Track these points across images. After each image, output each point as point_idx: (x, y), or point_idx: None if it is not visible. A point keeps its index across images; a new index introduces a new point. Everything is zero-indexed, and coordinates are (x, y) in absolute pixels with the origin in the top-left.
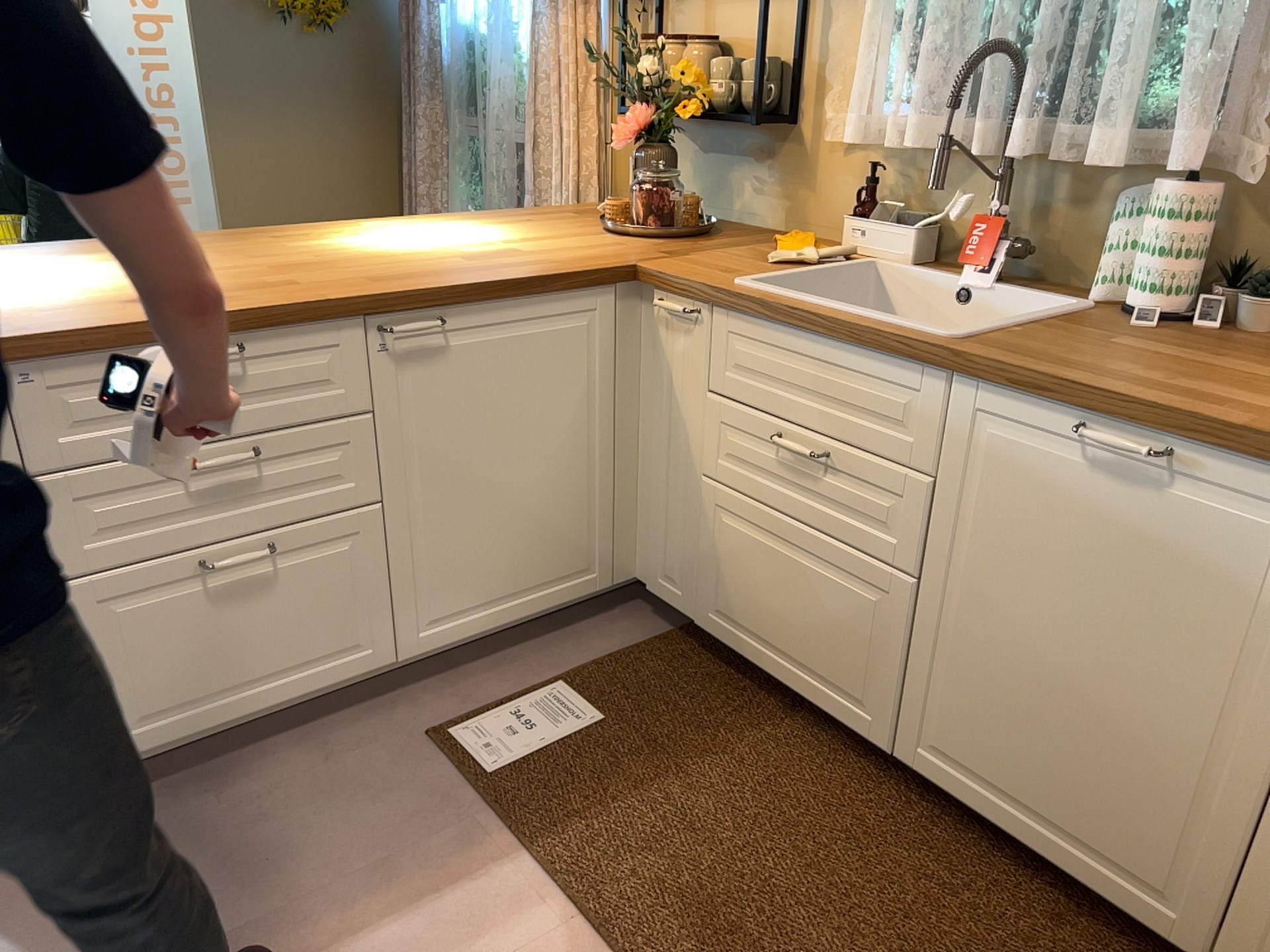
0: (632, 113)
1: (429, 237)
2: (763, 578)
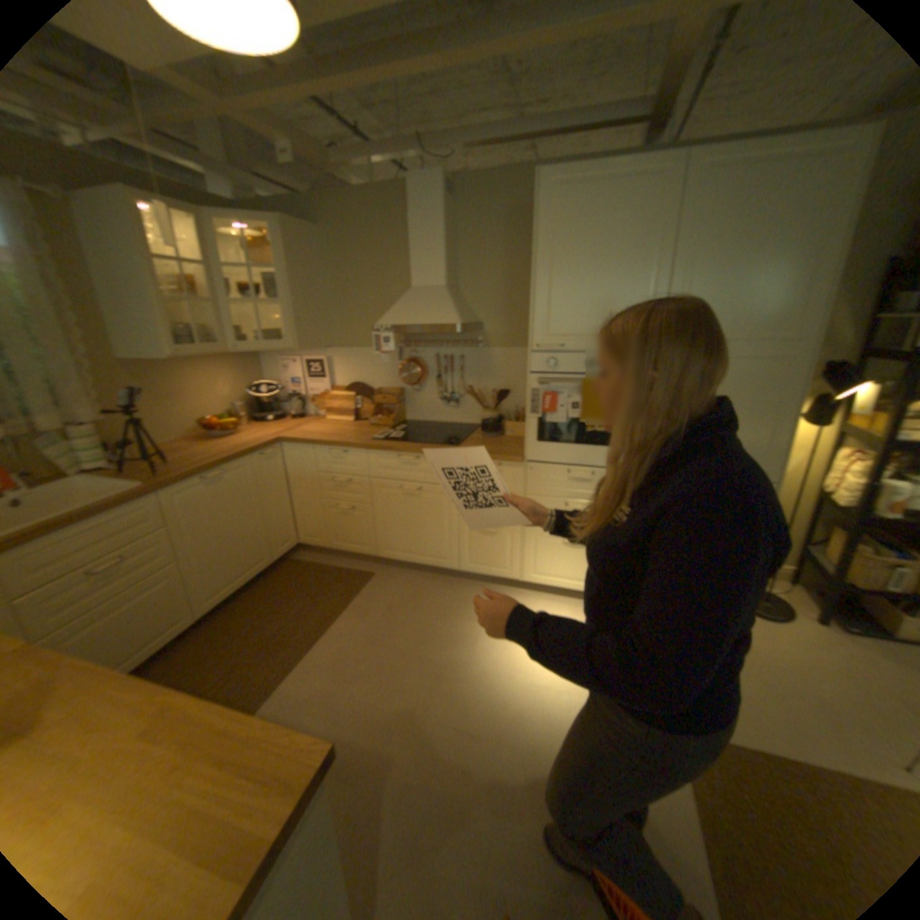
0: None
1: None
2: (110, 639)
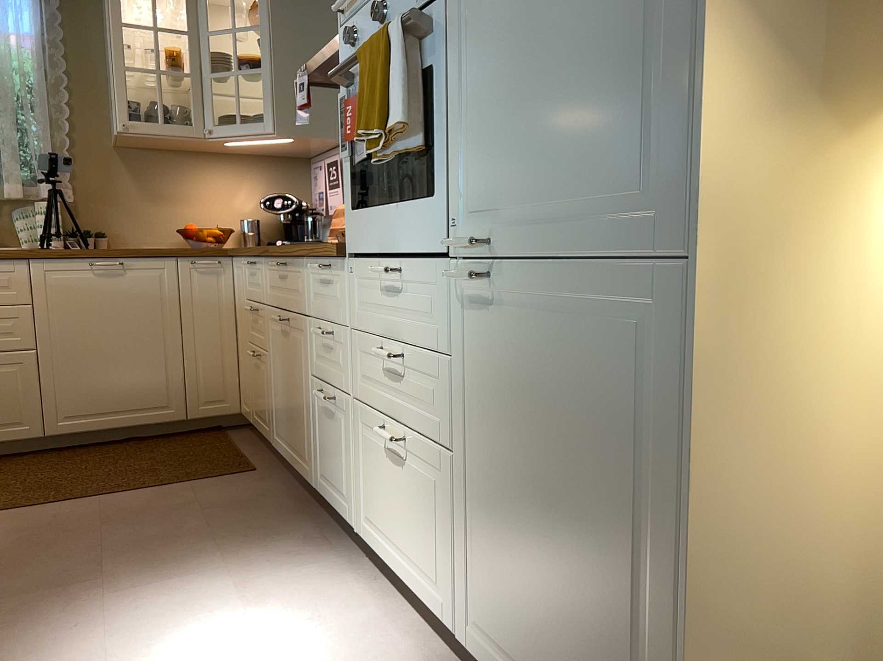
0: None
1: None
2: None
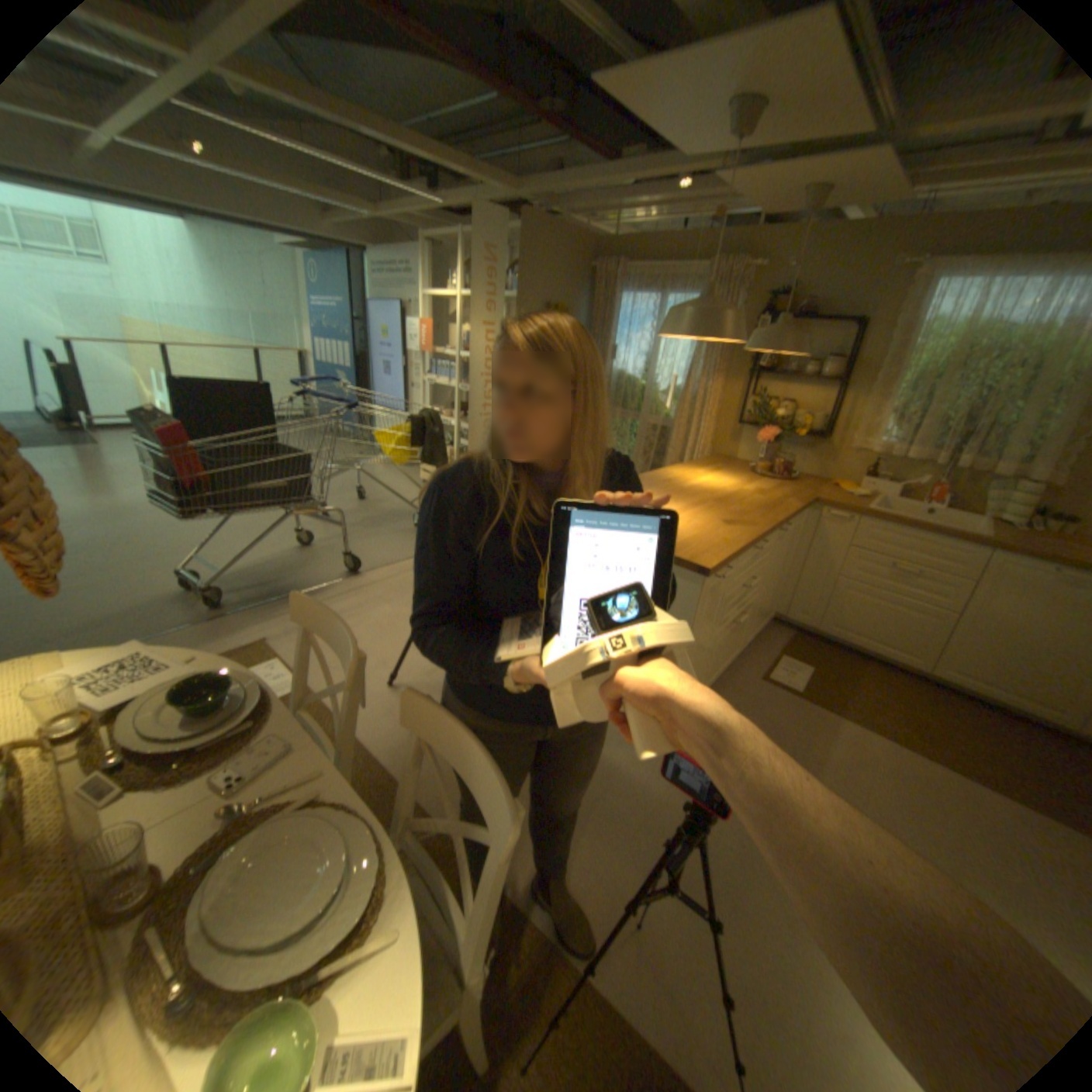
0: (765, 428)
1: (713, 480)
2: (868, 614)
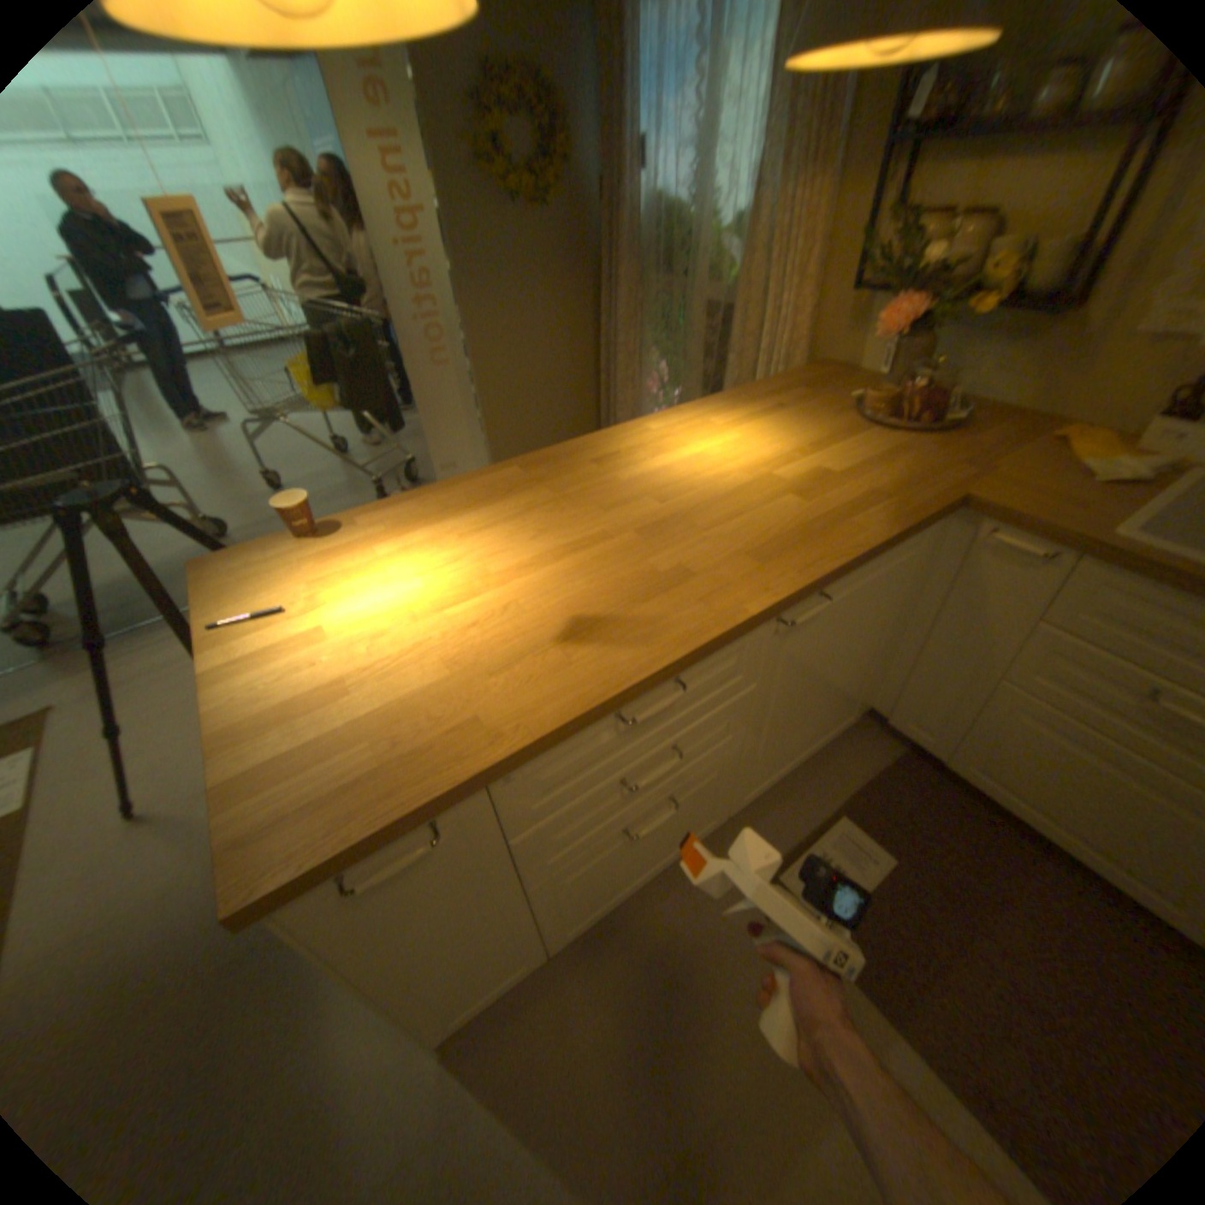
0: (900, 296)
1: (724, 446)
2: (1066, 776)
